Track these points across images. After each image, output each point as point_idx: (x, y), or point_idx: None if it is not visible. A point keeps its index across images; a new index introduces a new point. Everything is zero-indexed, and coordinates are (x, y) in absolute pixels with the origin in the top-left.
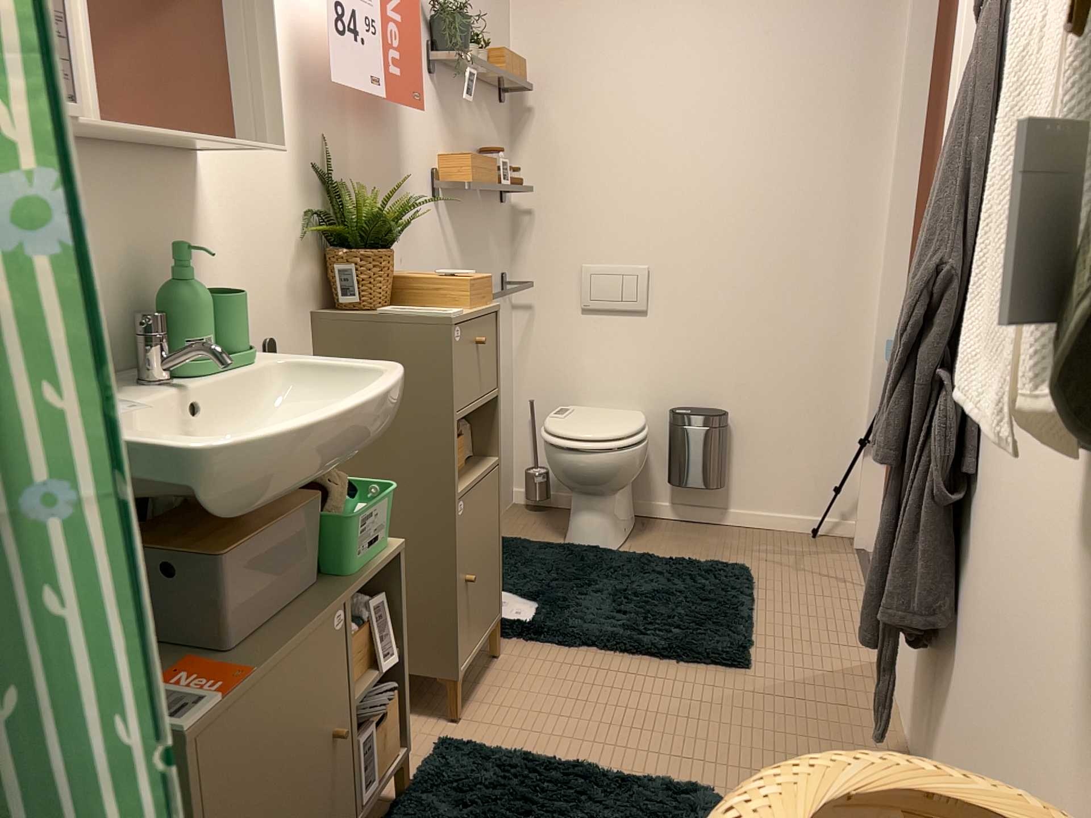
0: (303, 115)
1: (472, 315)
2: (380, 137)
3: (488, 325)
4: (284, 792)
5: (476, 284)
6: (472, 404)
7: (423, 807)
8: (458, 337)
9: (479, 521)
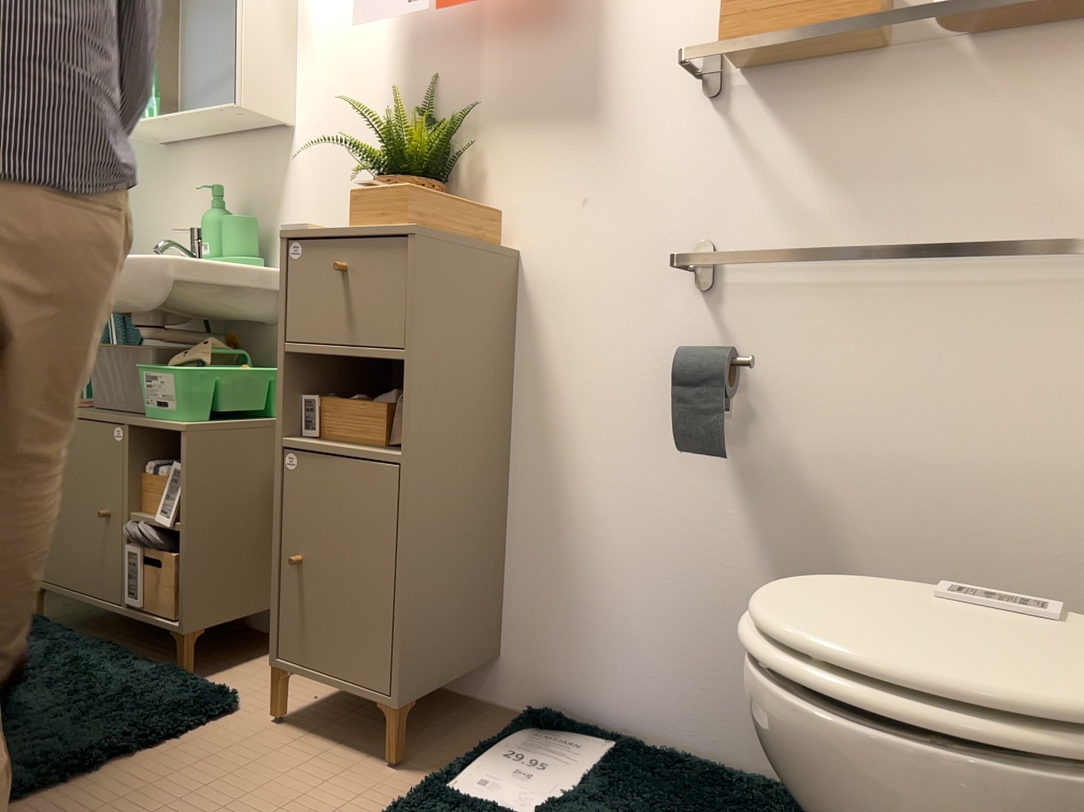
0: (408, 67)
1: (329, 235)
2: (546, 47)
3: (382, 255)
4: (79, 499)
5: (369, 201)
6: (329, 345)
7: (155, 665)
8: (299, 258)
9: (336, 503)
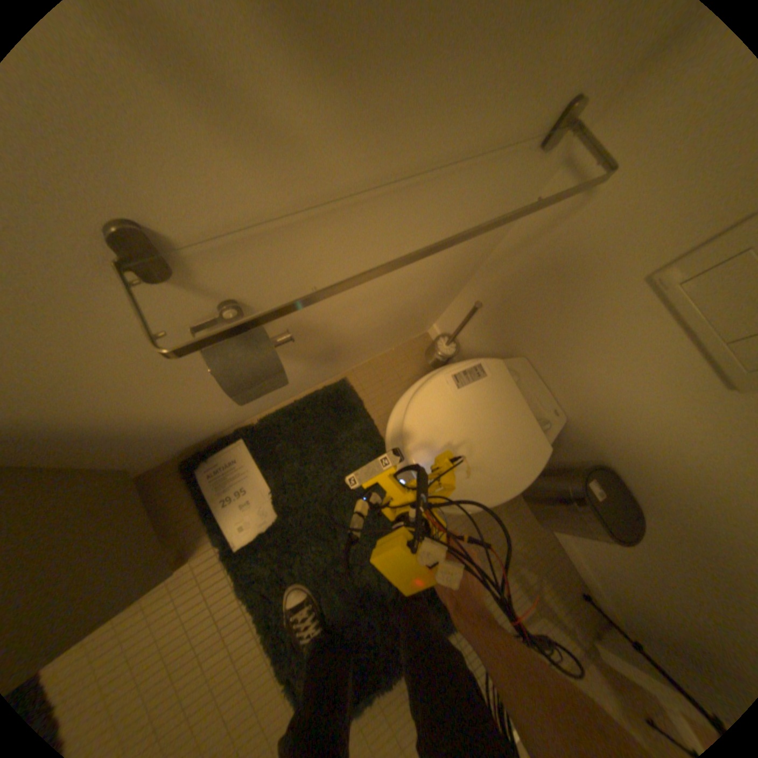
0: None
1: None
2: None
3: None
4: None
5: None
6: None
7: None
8: None
9: None
